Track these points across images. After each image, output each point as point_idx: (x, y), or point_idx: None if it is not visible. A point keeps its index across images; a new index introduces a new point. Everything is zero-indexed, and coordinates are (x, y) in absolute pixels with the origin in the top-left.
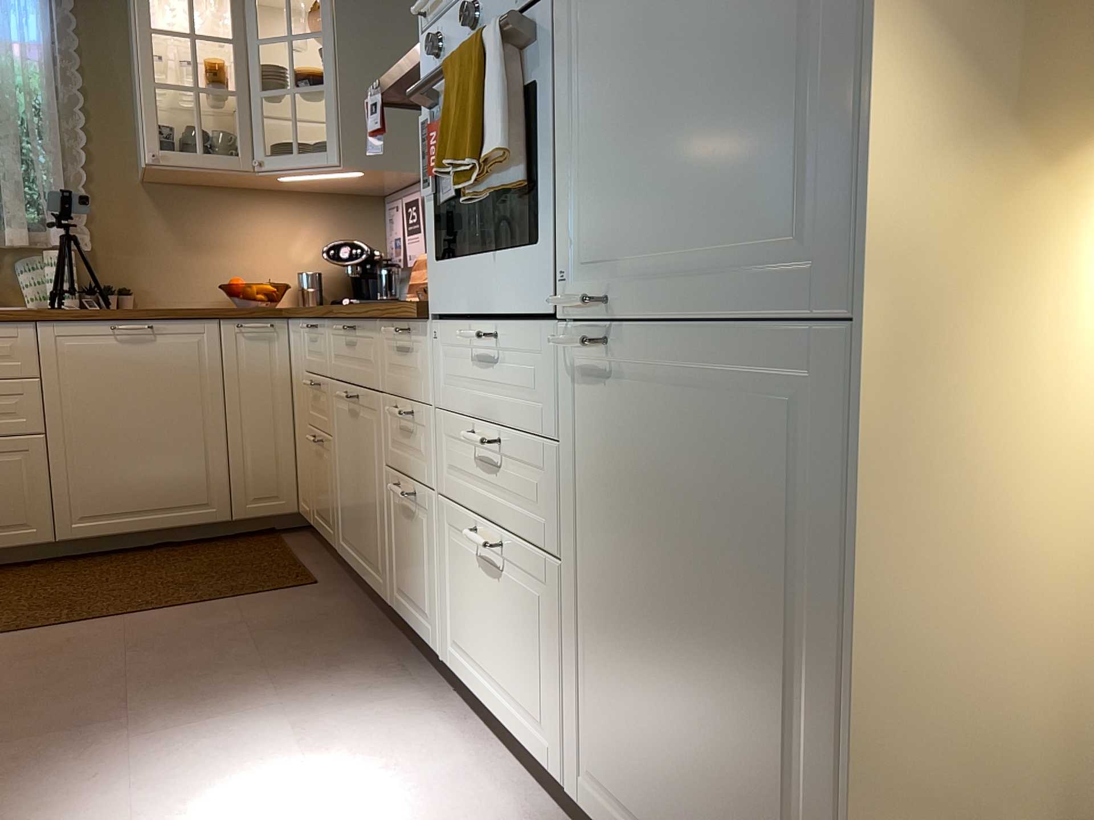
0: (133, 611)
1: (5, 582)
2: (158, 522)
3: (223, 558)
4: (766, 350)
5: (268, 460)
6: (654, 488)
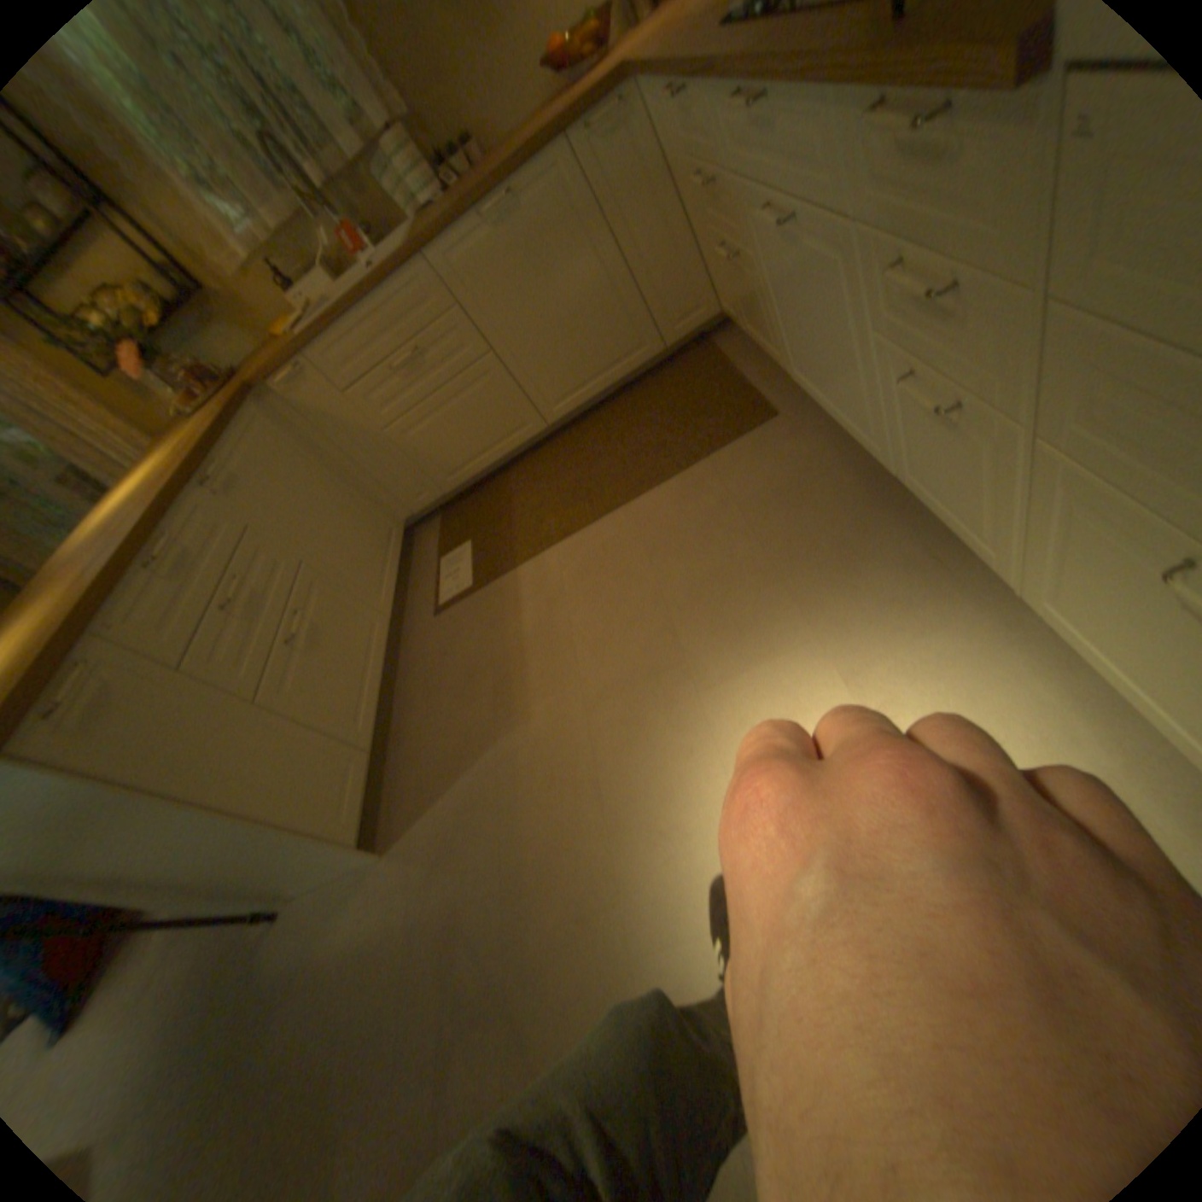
0: (633, 491)
1: (536, 470)
2: (610, 377)
3: (676, 393)
4: None
5: (677, 272)
6: None
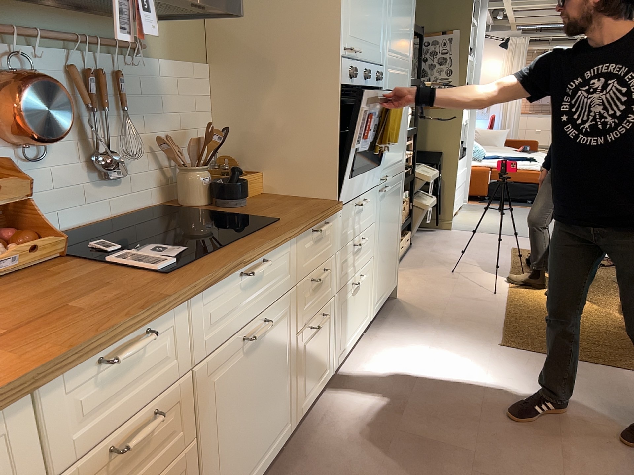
0: None
1: None
2: None
3: None
4: (399, 178)
5: None
6: (388, 215)
